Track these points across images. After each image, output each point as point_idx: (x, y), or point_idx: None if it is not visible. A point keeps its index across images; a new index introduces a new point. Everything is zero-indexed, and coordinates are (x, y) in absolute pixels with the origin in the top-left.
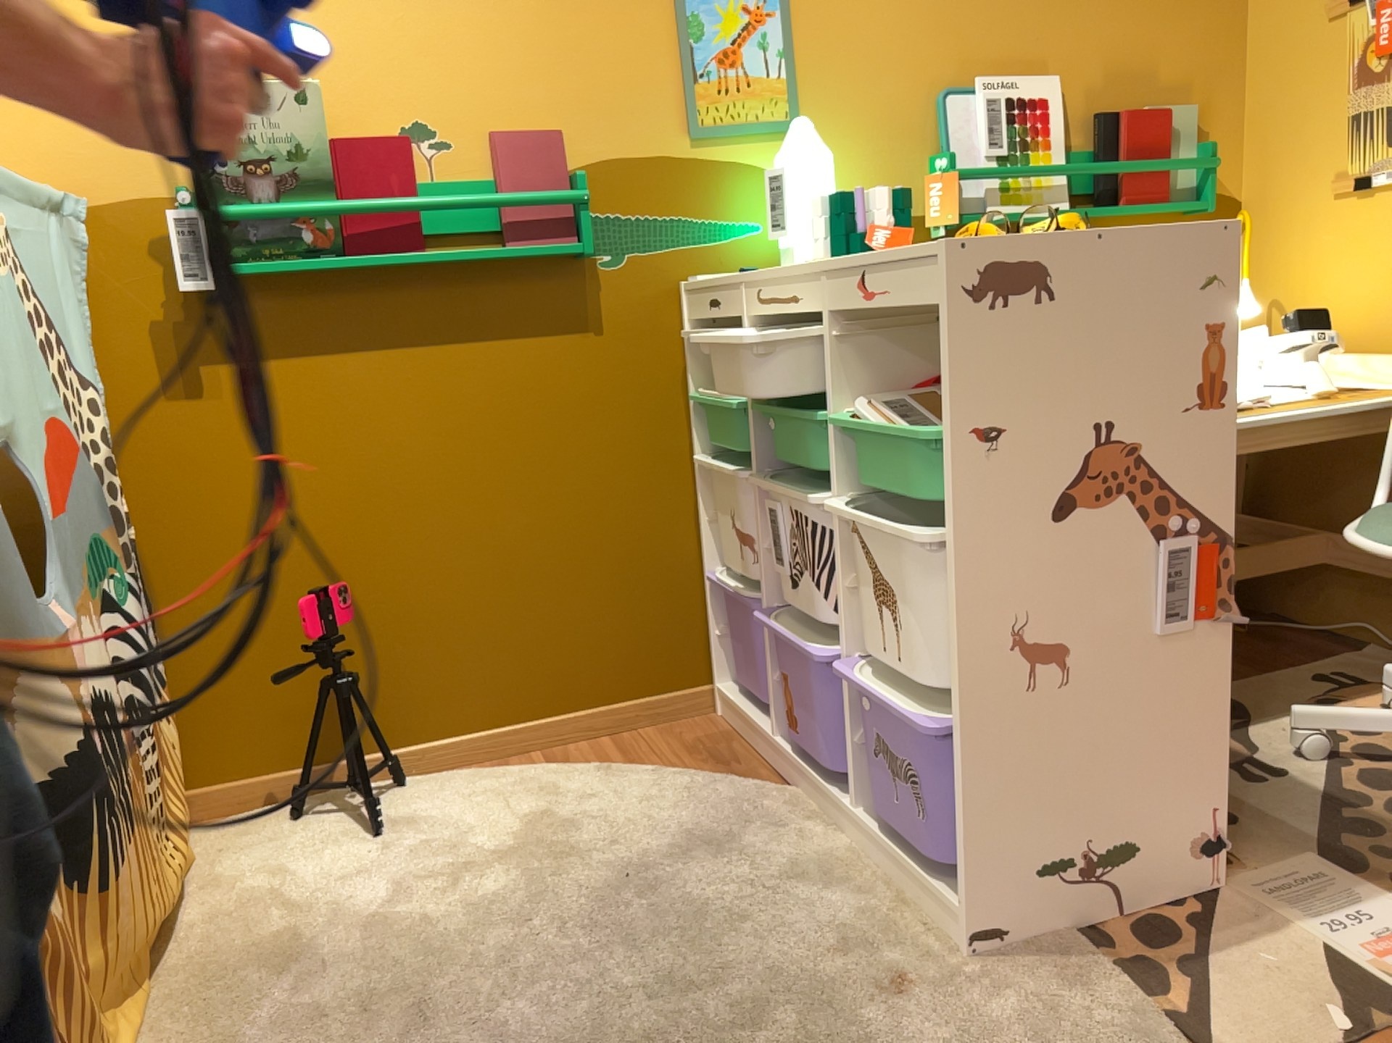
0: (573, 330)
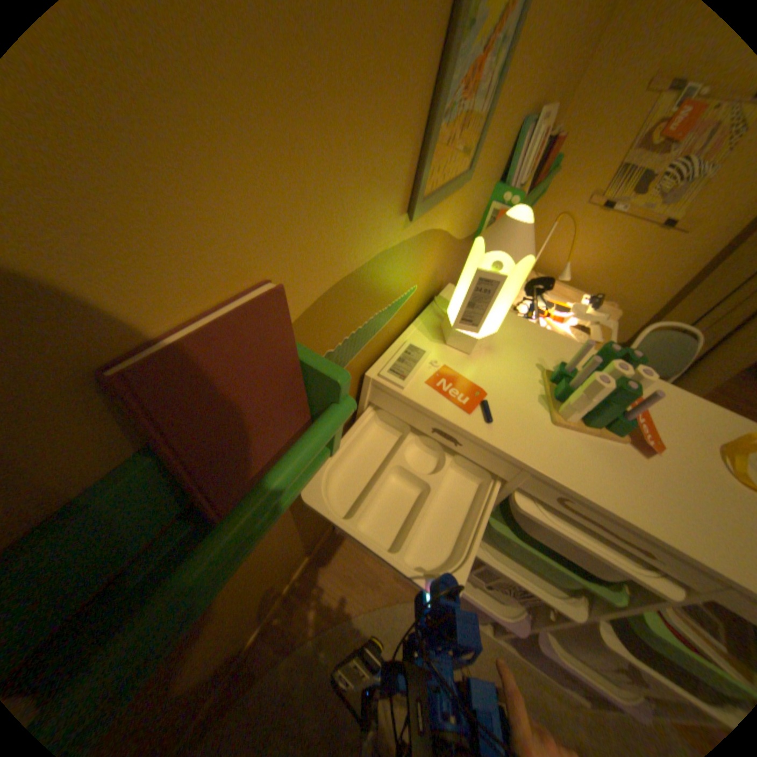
0: None
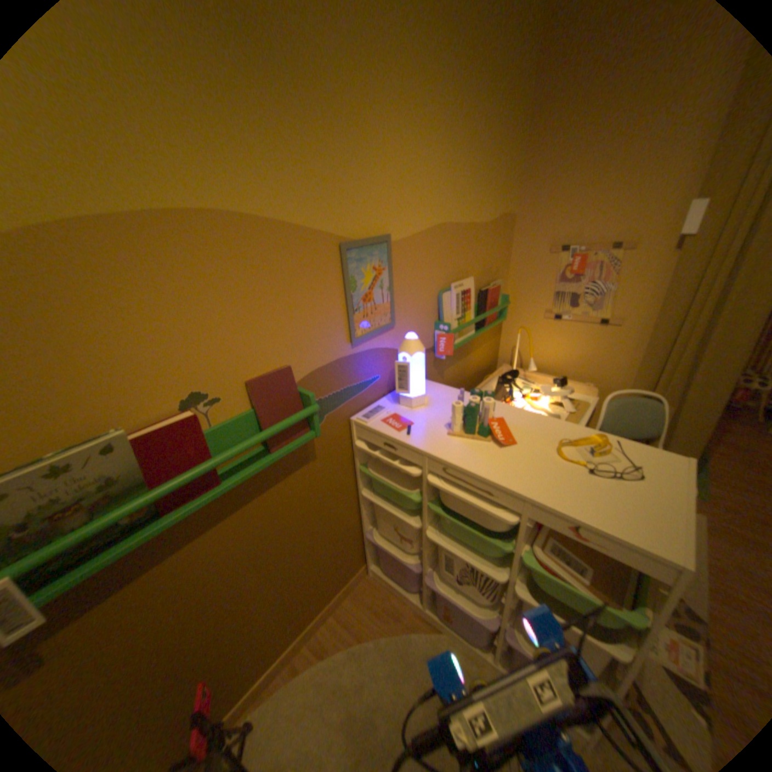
0: (304, 466)
